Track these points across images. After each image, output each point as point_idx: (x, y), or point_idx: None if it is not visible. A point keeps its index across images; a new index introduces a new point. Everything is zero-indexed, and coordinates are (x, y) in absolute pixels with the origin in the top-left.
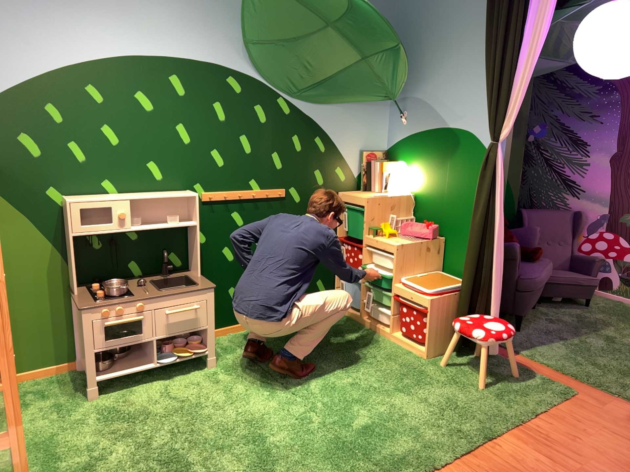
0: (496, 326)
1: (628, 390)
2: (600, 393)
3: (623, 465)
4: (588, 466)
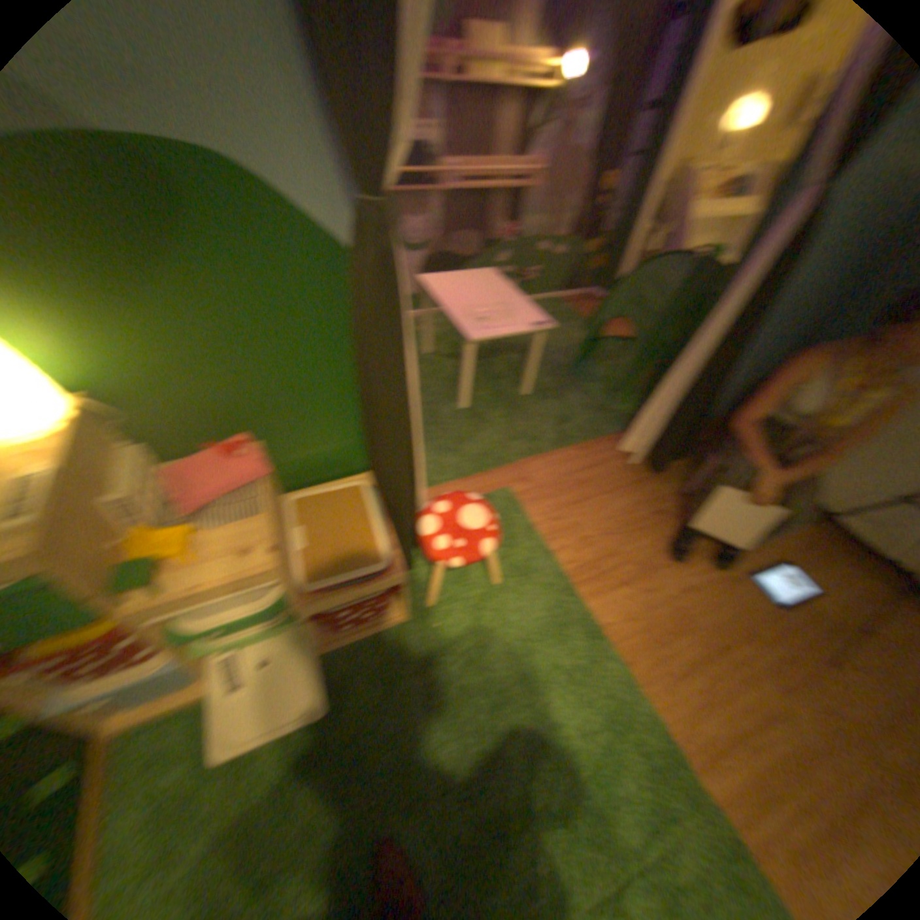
0: (466, 509)
1: (512, 446)
2: (511, 469)
3: (624, 528)
4: (631, 558)
